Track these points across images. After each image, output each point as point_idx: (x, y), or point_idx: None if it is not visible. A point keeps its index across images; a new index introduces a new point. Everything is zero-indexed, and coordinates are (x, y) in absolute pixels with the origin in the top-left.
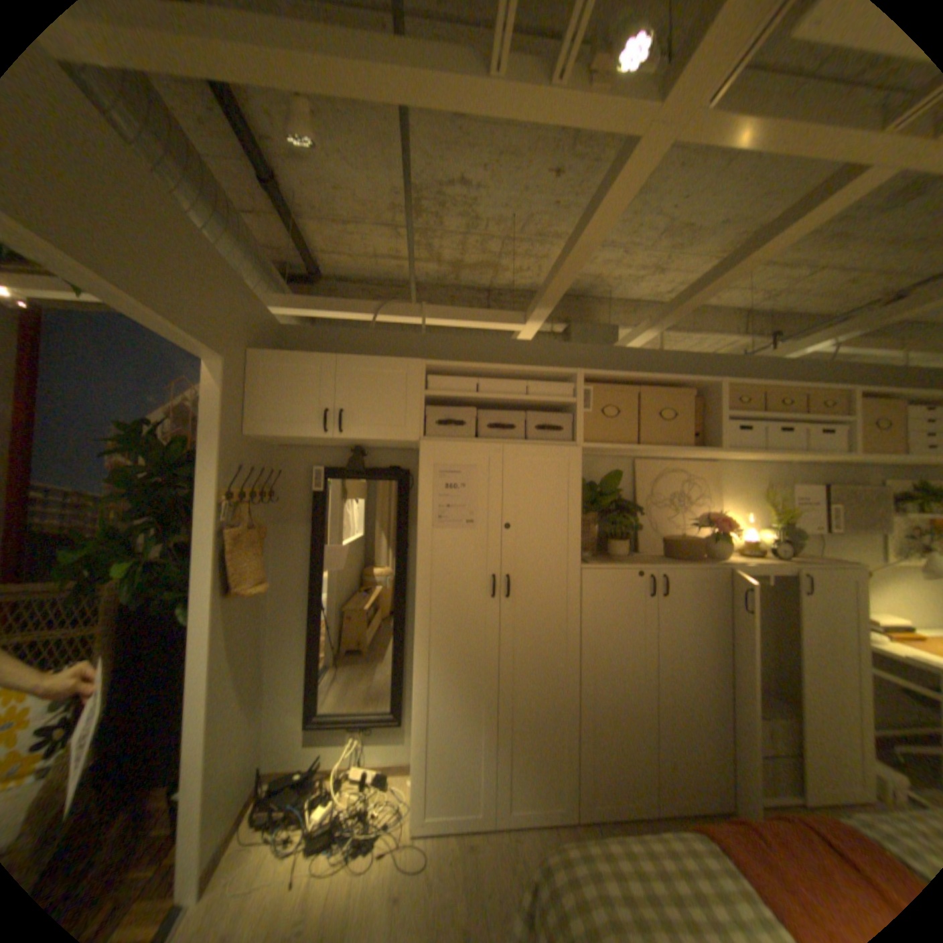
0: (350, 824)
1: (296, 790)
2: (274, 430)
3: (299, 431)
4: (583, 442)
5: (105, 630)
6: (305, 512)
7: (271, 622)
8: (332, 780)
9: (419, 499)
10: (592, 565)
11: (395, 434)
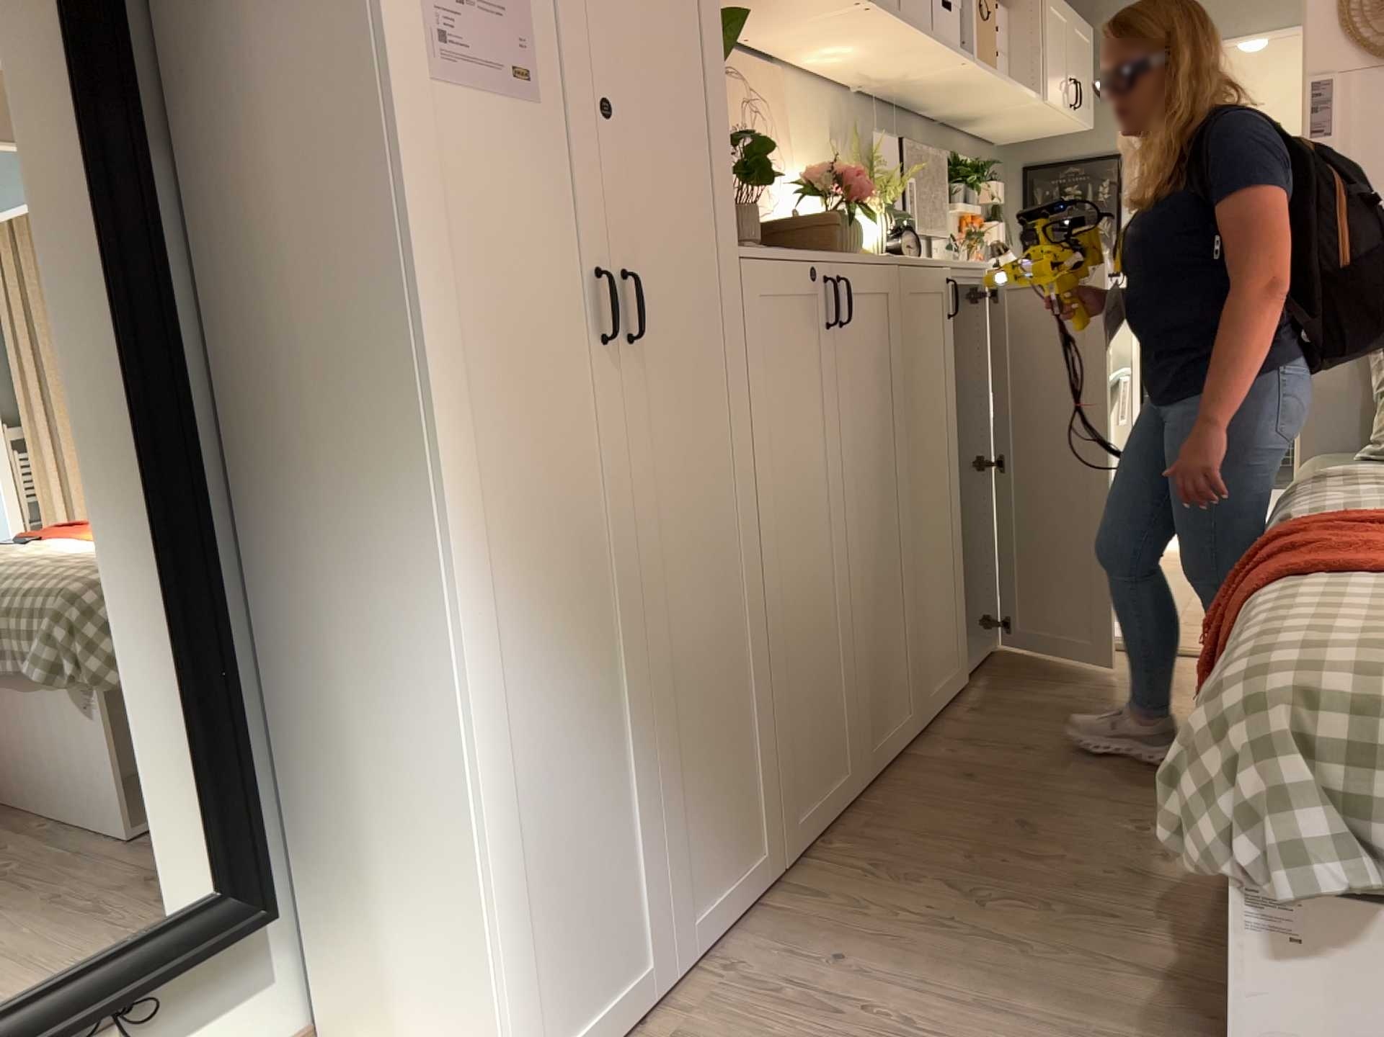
0: None
1: None
2: None
3: None
4: None
5: None
6: None
7: None
8: None
9: None
10: (749, 247)
11: None
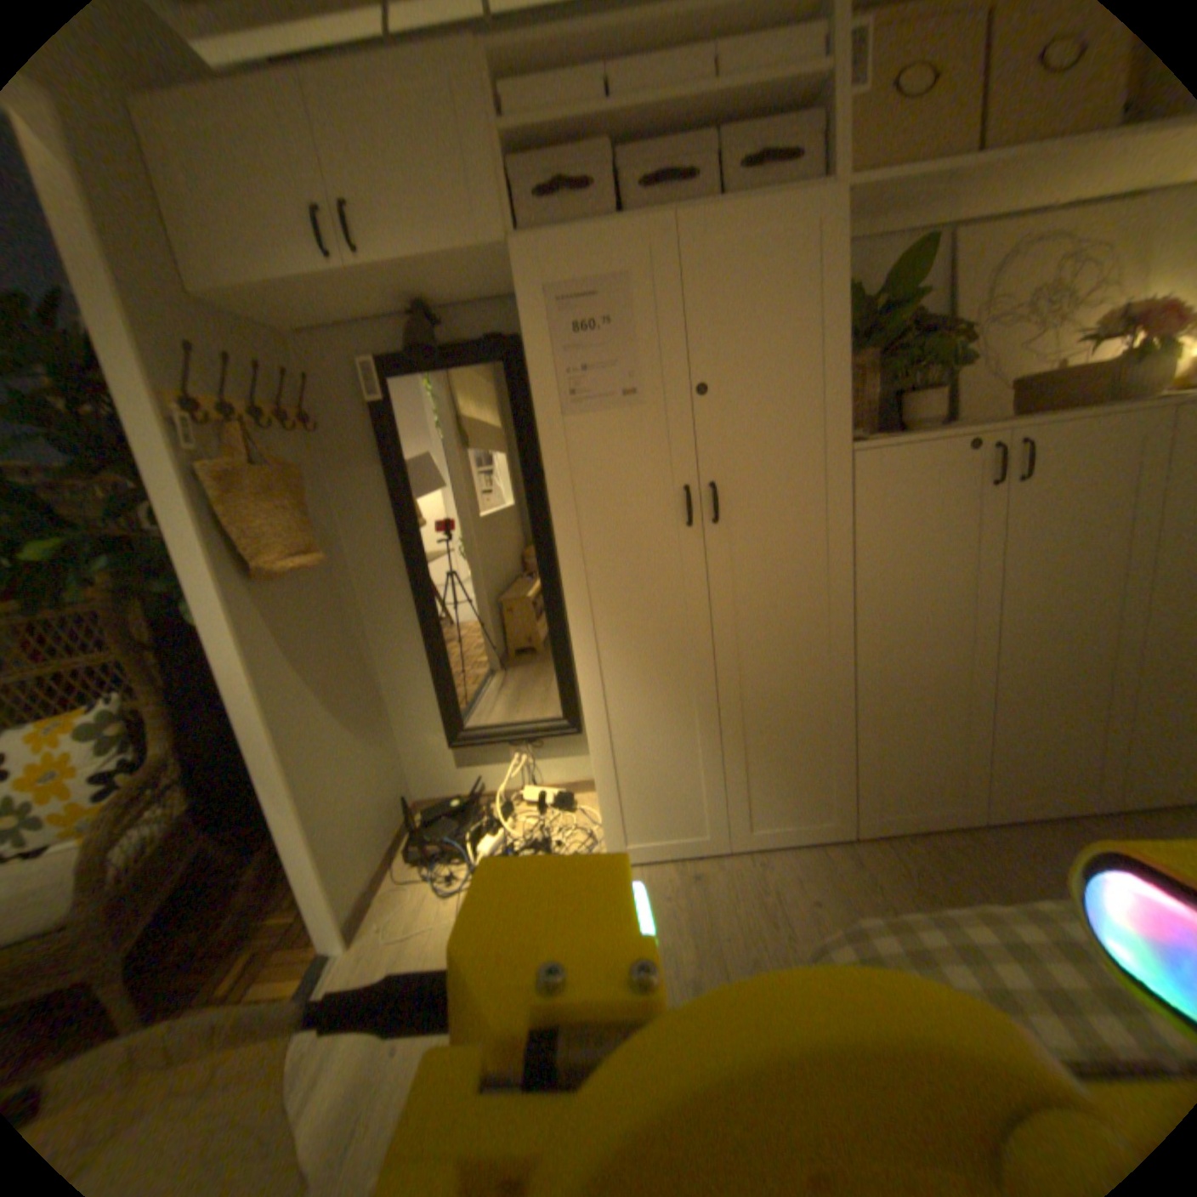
0: (527, 849)
1: (457, 813)
2: (236, 266)
3: (278, 259)
4: (853, 170)
5: (118, 643)
6: (368, 438)
7: (368, 612)
8: (503, 798)
9: (528, 357)
10: (876, 439)
11: (457, 229)
